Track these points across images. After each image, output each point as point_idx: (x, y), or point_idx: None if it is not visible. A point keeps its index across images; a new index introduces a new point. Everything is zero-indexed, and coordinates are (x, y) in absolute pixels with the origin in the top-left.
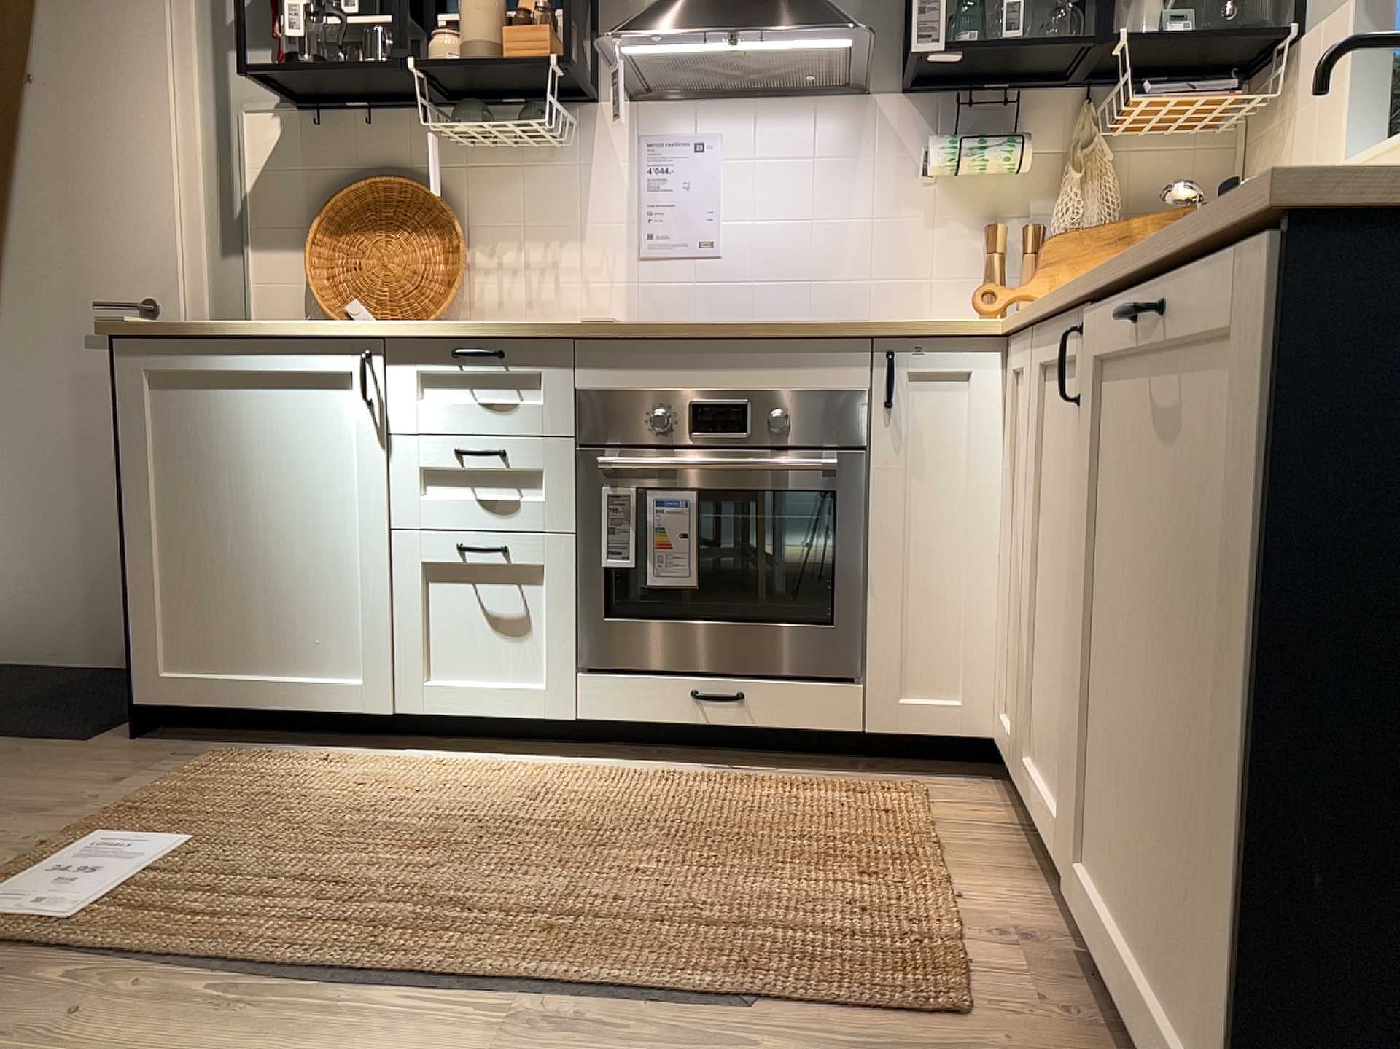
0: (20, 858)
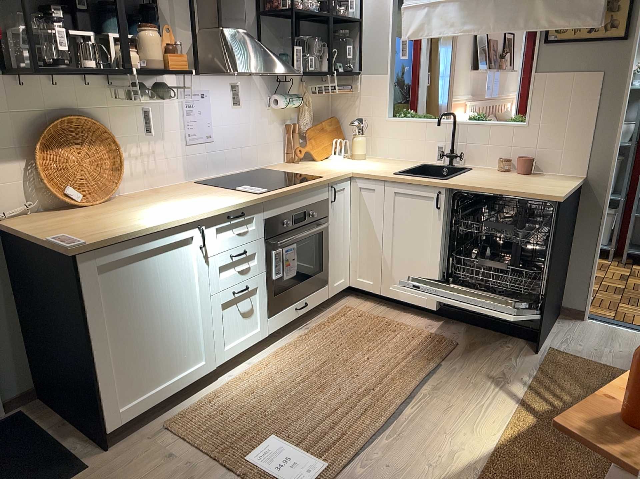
0: None
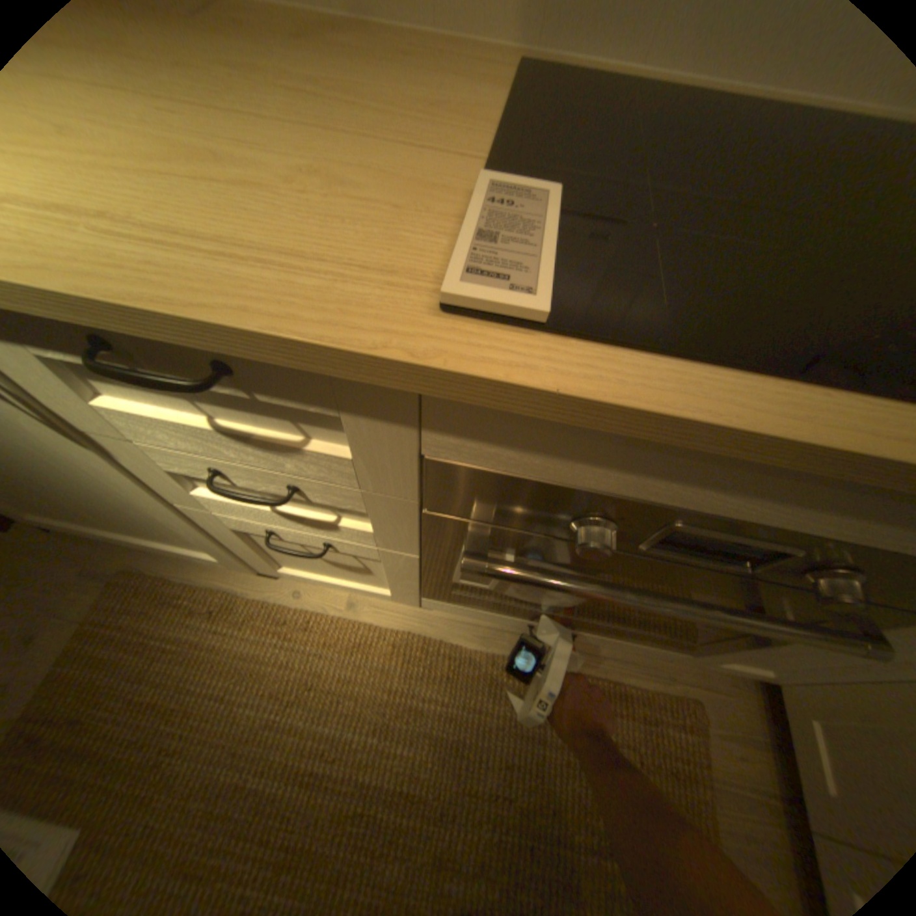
0: None
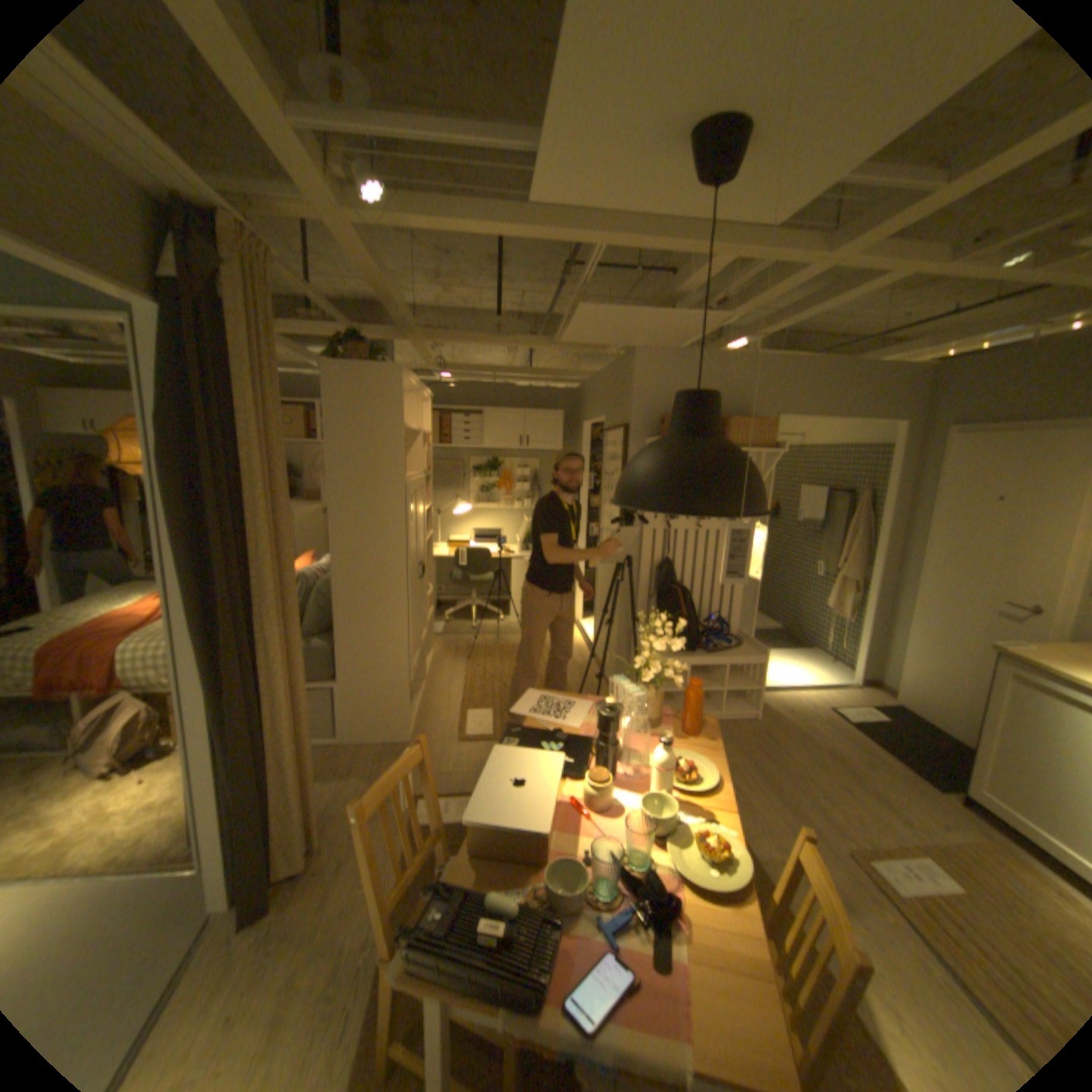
0: (898, 848)
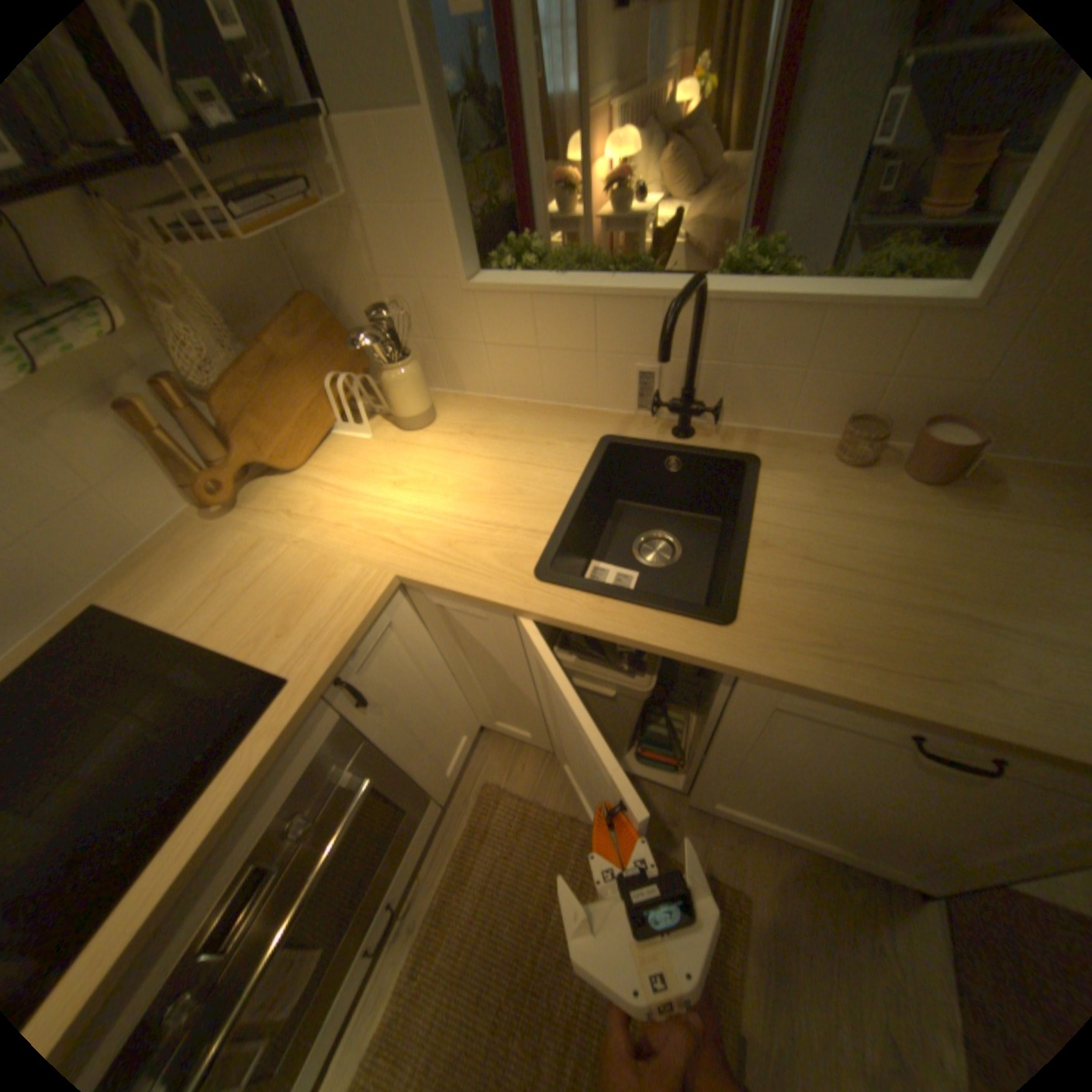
0: None
